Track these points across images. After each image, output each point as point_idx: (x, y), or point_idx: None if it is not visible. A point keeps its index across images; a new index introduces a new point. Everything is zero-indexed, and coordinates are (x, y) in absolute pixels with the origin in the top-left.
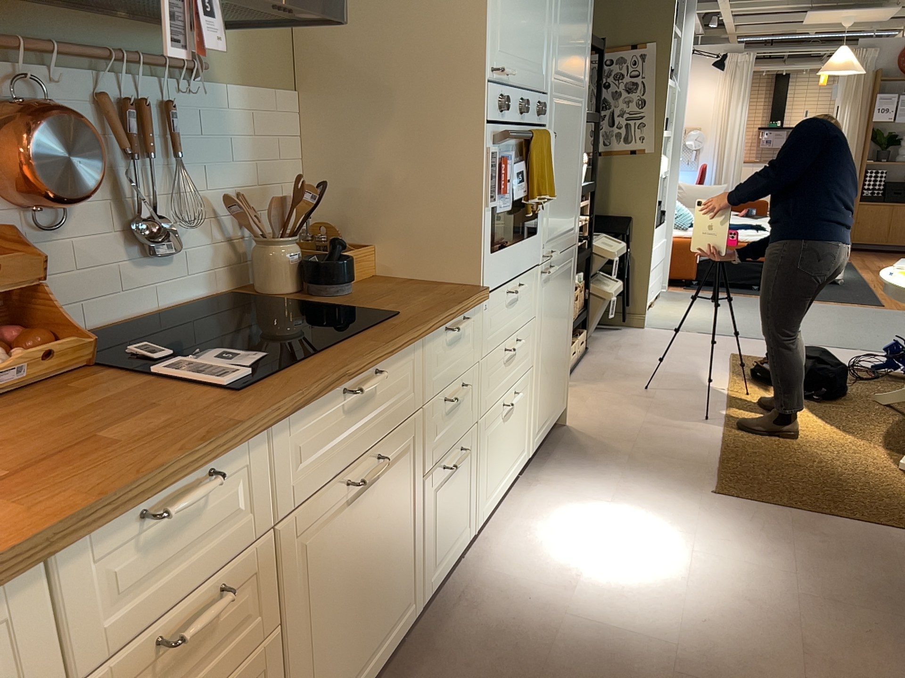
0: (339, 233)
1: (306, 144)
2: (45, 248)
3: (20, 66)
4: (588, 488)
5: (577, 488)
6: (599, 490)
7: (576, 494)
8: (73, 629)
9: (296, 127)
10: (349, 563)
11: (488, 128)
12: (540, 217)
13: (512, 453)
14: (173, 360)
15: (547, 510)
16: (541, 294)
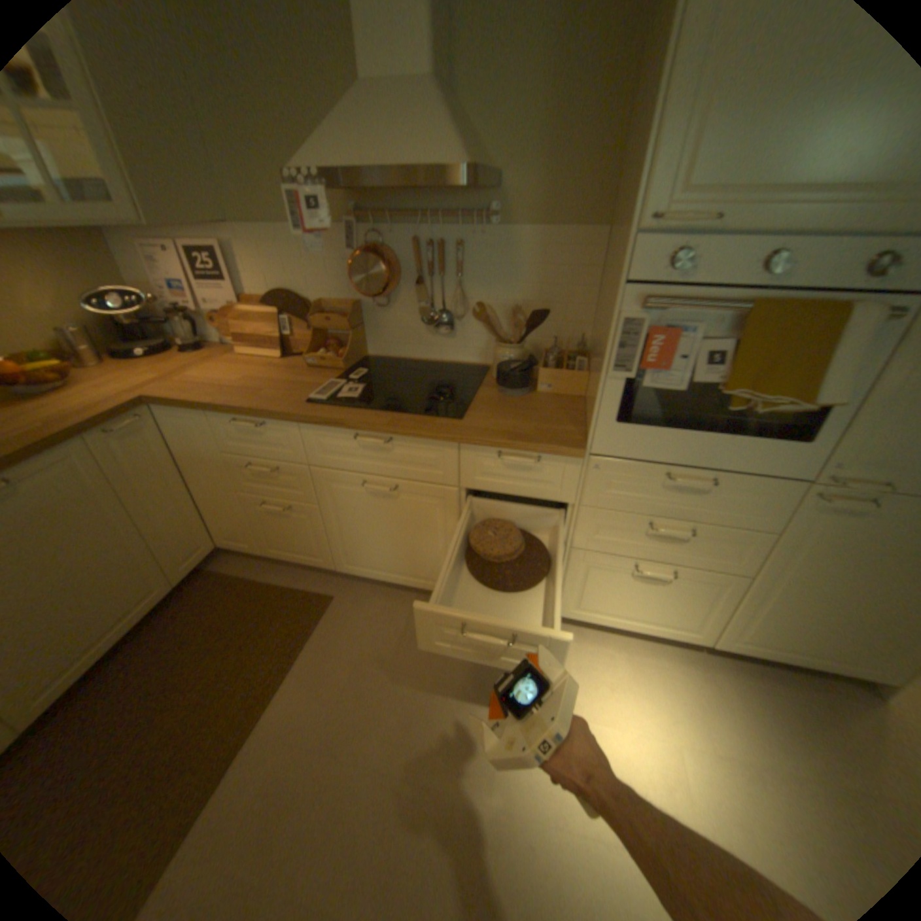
0: (567, 354)
1: (605, 272)
2: (383, 315)
3: (374, 225)
4: (730, 729)
5: (722, 716)
6: (739, 744)
7: (708, 715)
8: (220, 437)
9: (598, 257)
10: (374, 519)
11: (628, 288)
12: (834, 424)
13: (657, 616)
14: (343, 381)
15: (657, 684)
16: (808, 518)
